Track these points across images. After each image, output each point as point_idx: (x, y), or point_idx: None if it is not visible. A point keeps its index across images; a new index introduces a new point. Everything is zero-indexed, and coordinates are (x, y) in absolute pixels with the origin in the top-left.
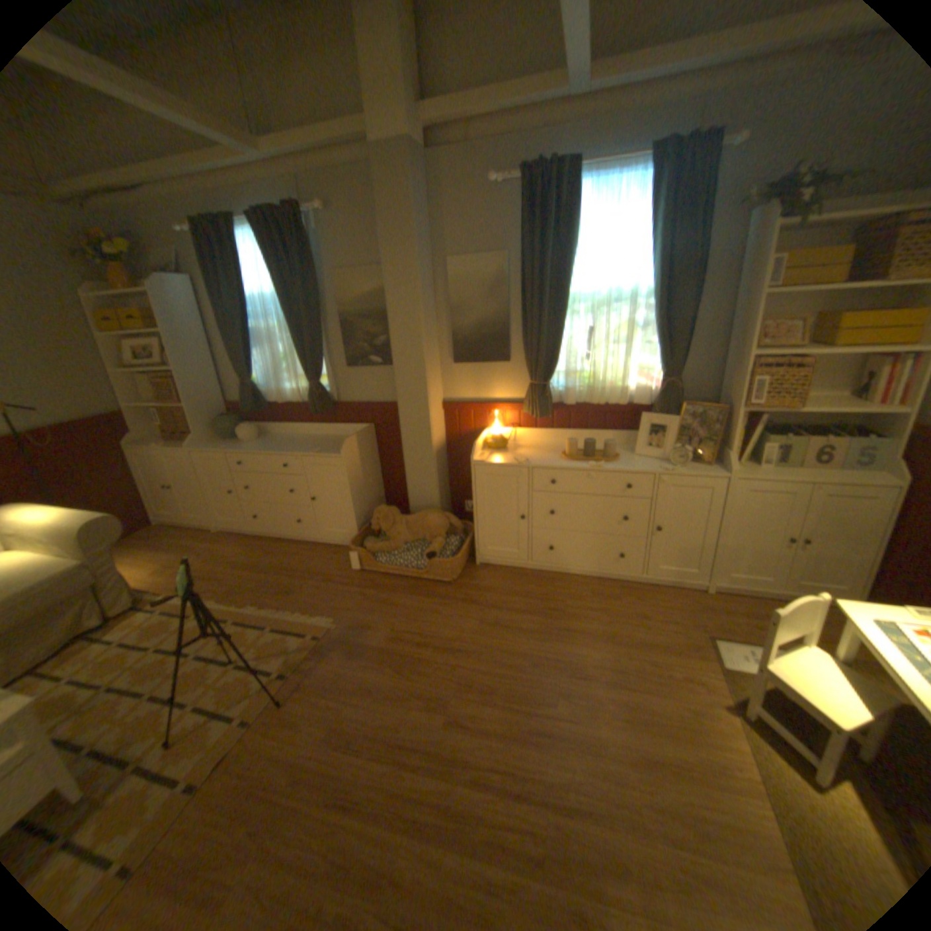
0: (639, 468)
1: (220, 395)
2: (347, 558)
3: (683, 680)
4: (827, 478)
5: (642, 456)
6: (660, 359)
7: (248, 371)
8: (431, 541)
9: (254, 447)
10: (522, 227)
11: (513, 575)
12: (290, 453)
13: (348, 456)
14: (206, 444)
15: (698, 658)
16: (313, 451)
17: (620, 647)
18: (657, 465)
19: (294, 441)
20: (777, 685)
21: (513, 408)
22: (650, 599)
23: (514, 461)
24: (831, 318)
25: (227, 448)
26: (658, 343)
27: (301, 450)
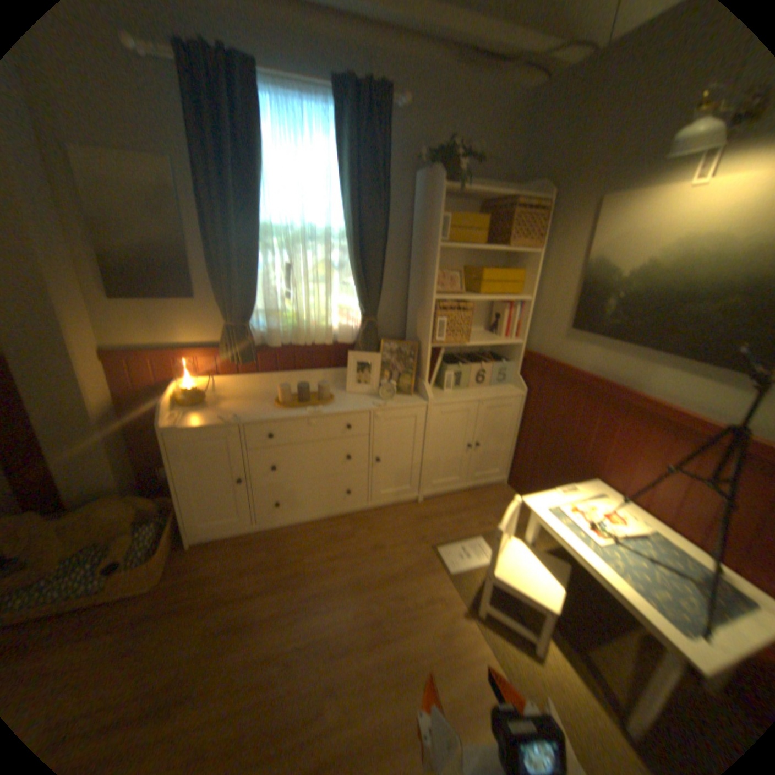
0: (356, 408)
1: None
2: None
3: (426, 605)
4: (485, 396)
5: (354, 394)
6: (358, 301)
7: None
8: (107, 546)
9: None
10: (189, 130)
11: (236, 548)
12: None
13: None
14: None
15: (430, 573)
16: None
17: (367, 594)
18: (370, 403)
19: None
20: (502, 589)
21: (207, 355)
22: (377, 526)
23: (218, 420)
24: (475, 272)
25: None
26: (356, 285)
27: None
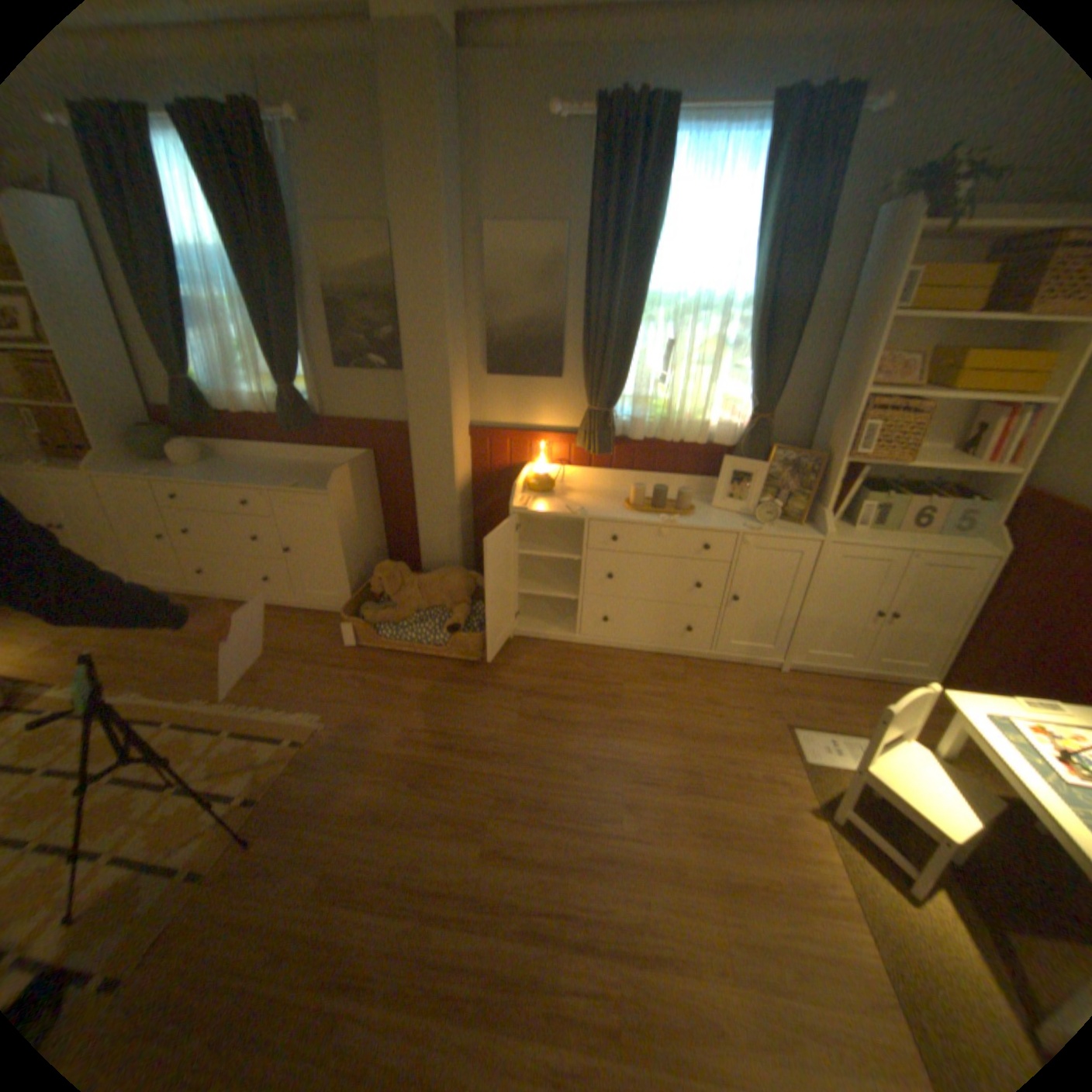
0: (719, 525)
1: (136, 395)
2: (336, 630)
3: (762, 780)
4: (926, 545)
5: (720, 510)
6: (750, 390)
7: (180, 362)
8: (451, 609)
9: (193, 475)
10: (592, 190)
11: (556, 651)
12: (251, 486)
13: (337, 493)
14: (116, 467)
15: (776, 750)
16: (286, 485)
17: (689, 741)
18: (739, 522)
19: (256, 469)
20: (878, 790)
21: (562, 440)
22: (717, 679)
23: (565, 510)
24: (953, 355)
25: (150, 474)
26: (751, 369)
27: (267, 482)
